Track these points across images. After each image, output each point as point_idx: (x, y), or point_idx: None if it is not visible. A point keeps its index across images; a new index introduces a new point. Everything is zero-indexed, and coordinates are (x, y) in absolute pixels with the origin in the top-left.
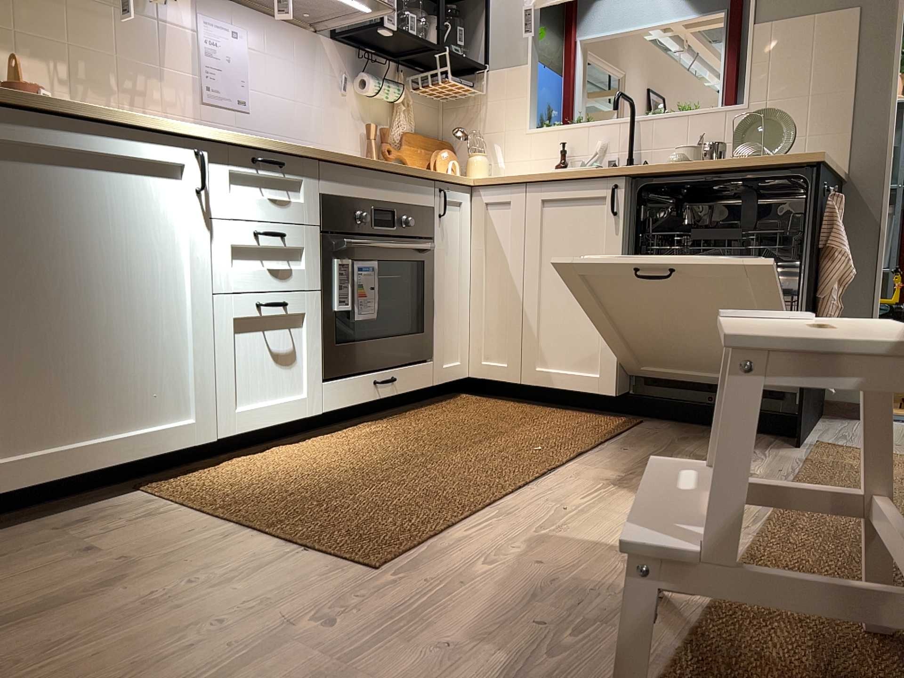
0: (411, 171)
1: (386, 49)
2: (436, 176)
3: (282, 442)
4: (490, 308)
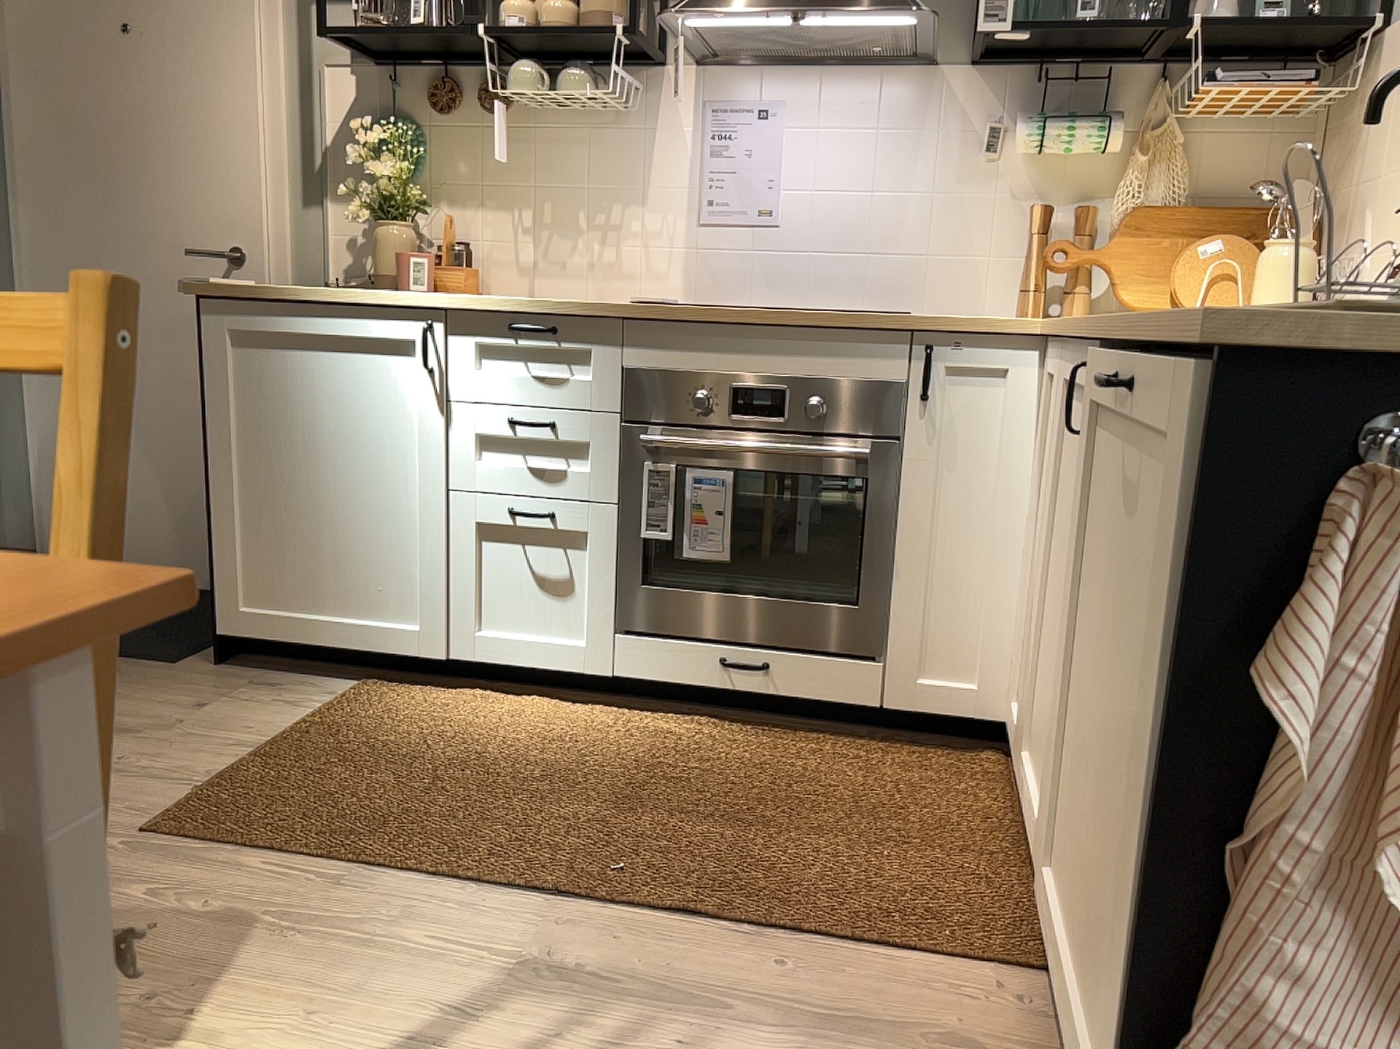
0: (833, 322)
1: (1115, 42)
2: (908, 325)
3: (576, 699)
4: (1033, 600)
